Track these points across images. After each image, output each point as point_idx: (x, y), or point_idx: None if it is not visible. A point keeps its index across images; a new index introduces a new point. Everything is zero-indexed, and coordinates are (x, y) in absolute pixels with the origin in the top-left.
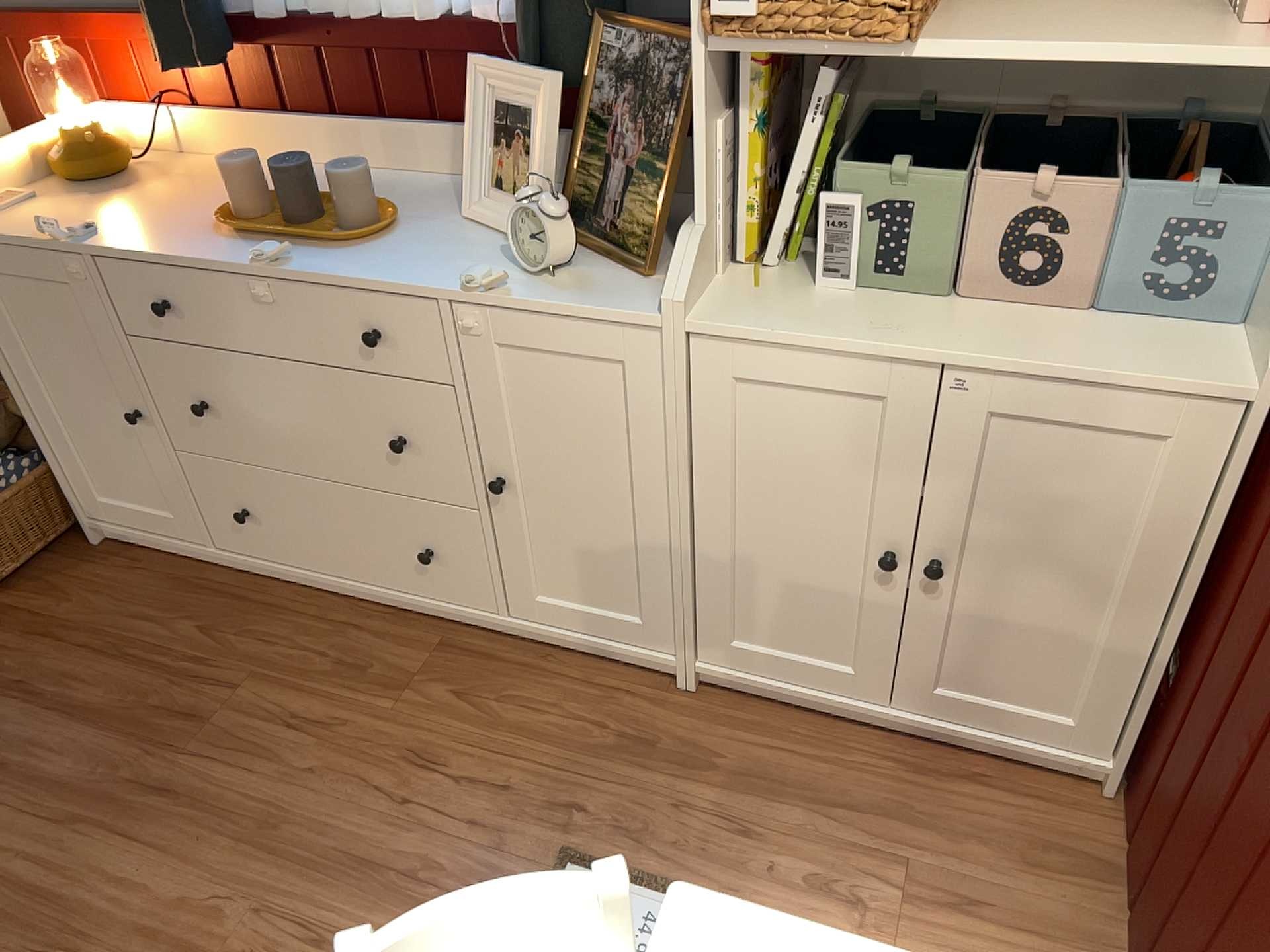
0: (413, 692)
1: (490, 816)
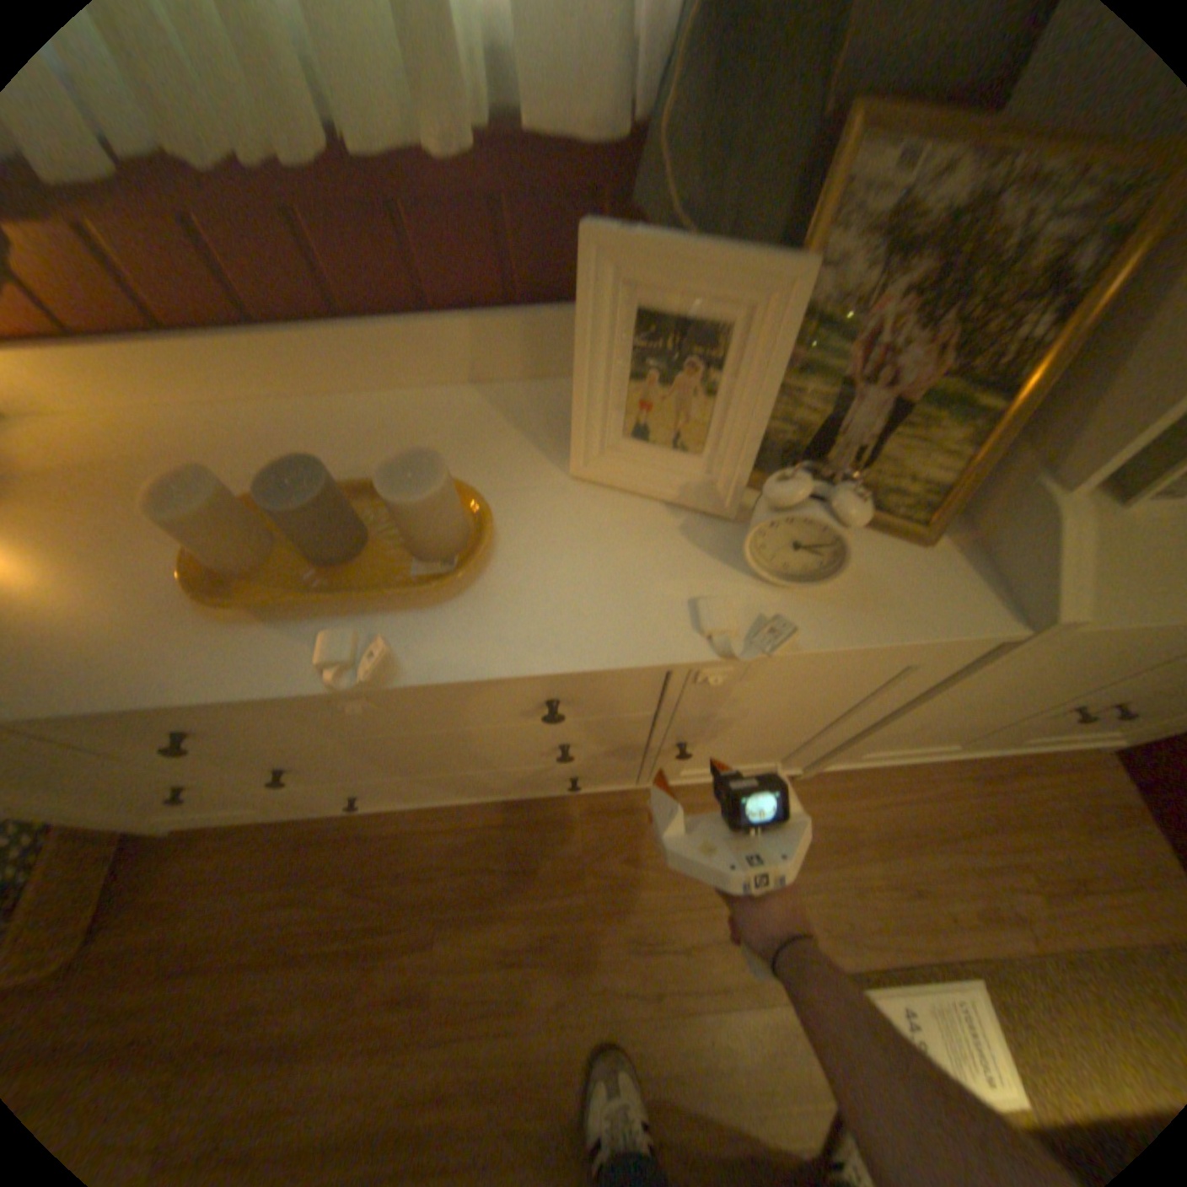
0: (591, 884)
1: (737, 987)
